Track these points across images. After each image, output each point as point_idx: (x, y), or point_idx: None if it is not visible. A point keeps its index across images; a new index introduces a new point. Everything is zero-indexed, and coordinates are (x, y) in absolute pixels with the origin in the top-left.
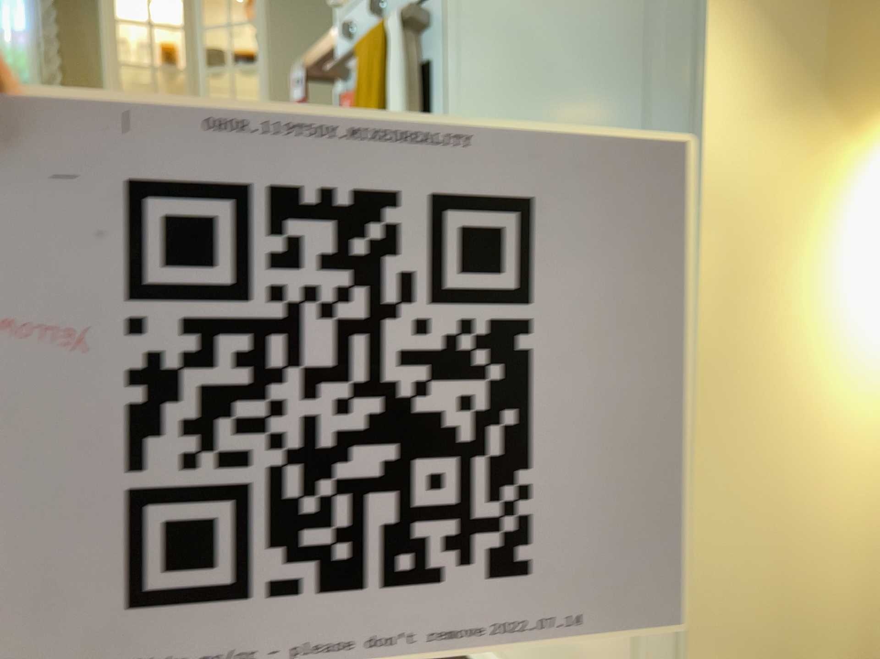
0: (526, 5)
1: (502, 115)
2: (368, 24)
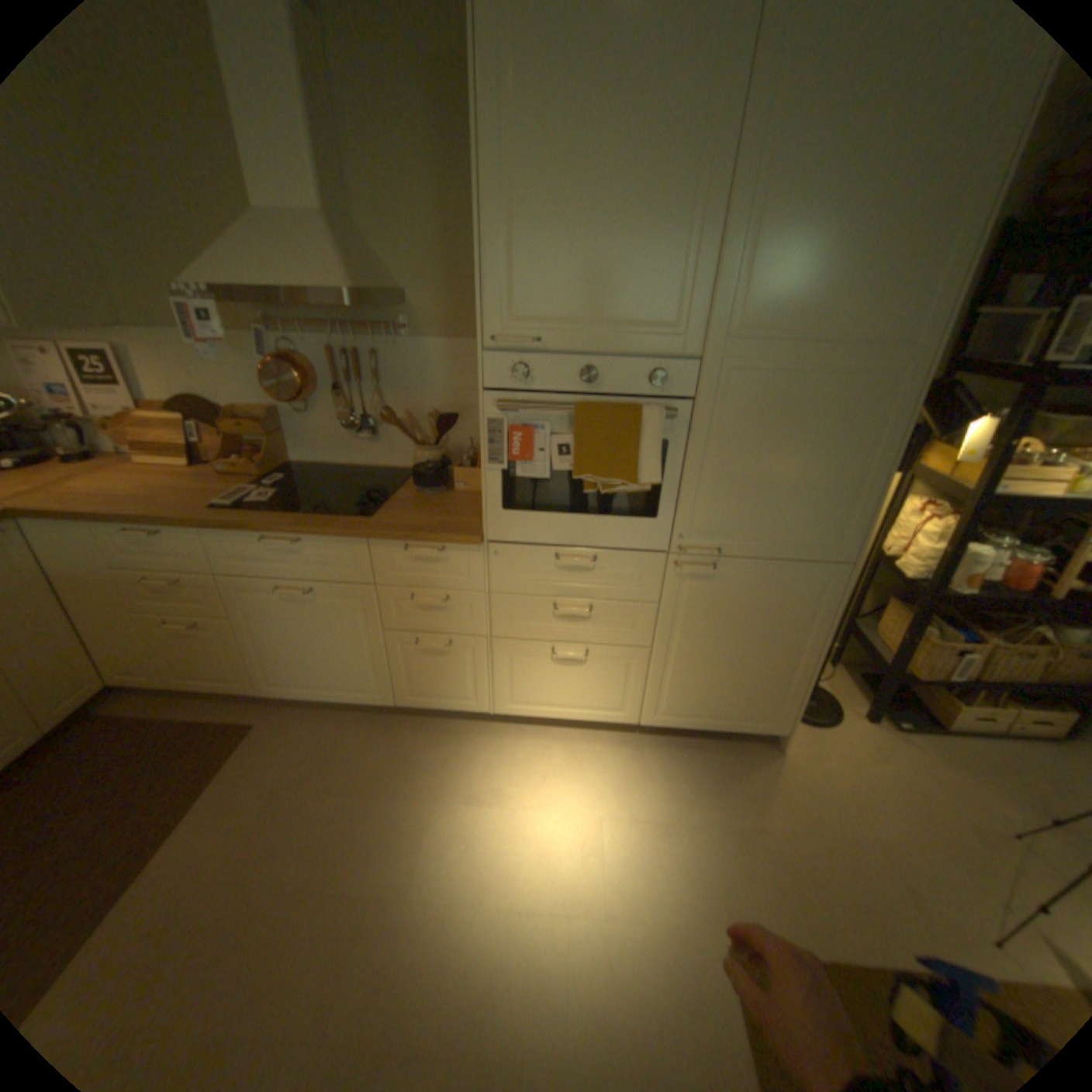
0: (771, 443)
1: (736, 491)
2: (555, 380)
